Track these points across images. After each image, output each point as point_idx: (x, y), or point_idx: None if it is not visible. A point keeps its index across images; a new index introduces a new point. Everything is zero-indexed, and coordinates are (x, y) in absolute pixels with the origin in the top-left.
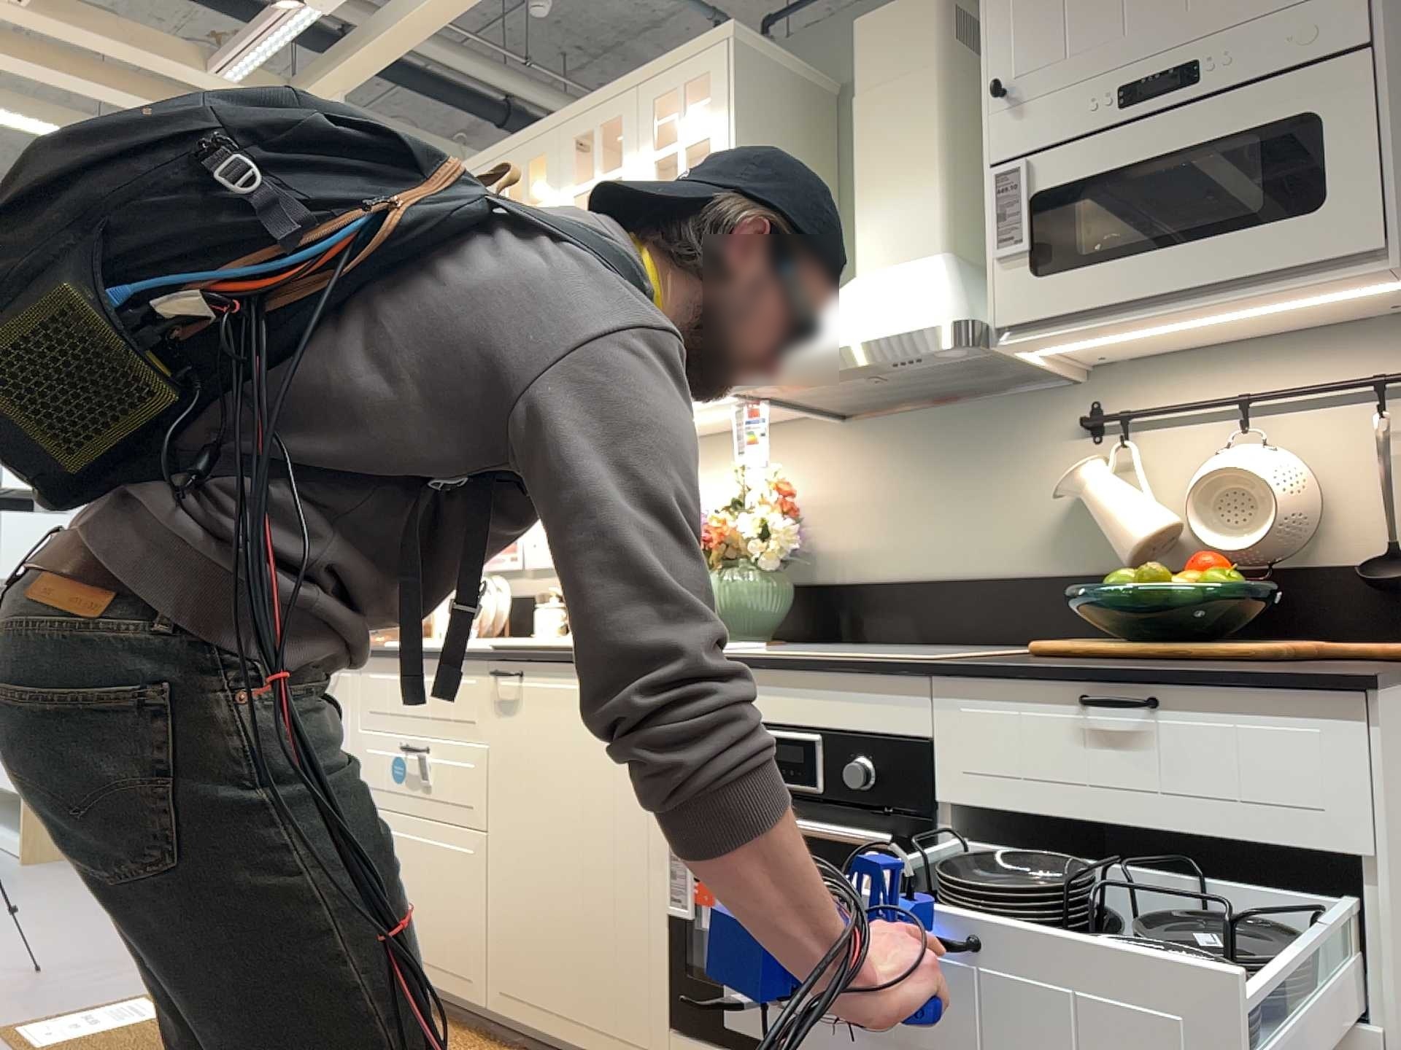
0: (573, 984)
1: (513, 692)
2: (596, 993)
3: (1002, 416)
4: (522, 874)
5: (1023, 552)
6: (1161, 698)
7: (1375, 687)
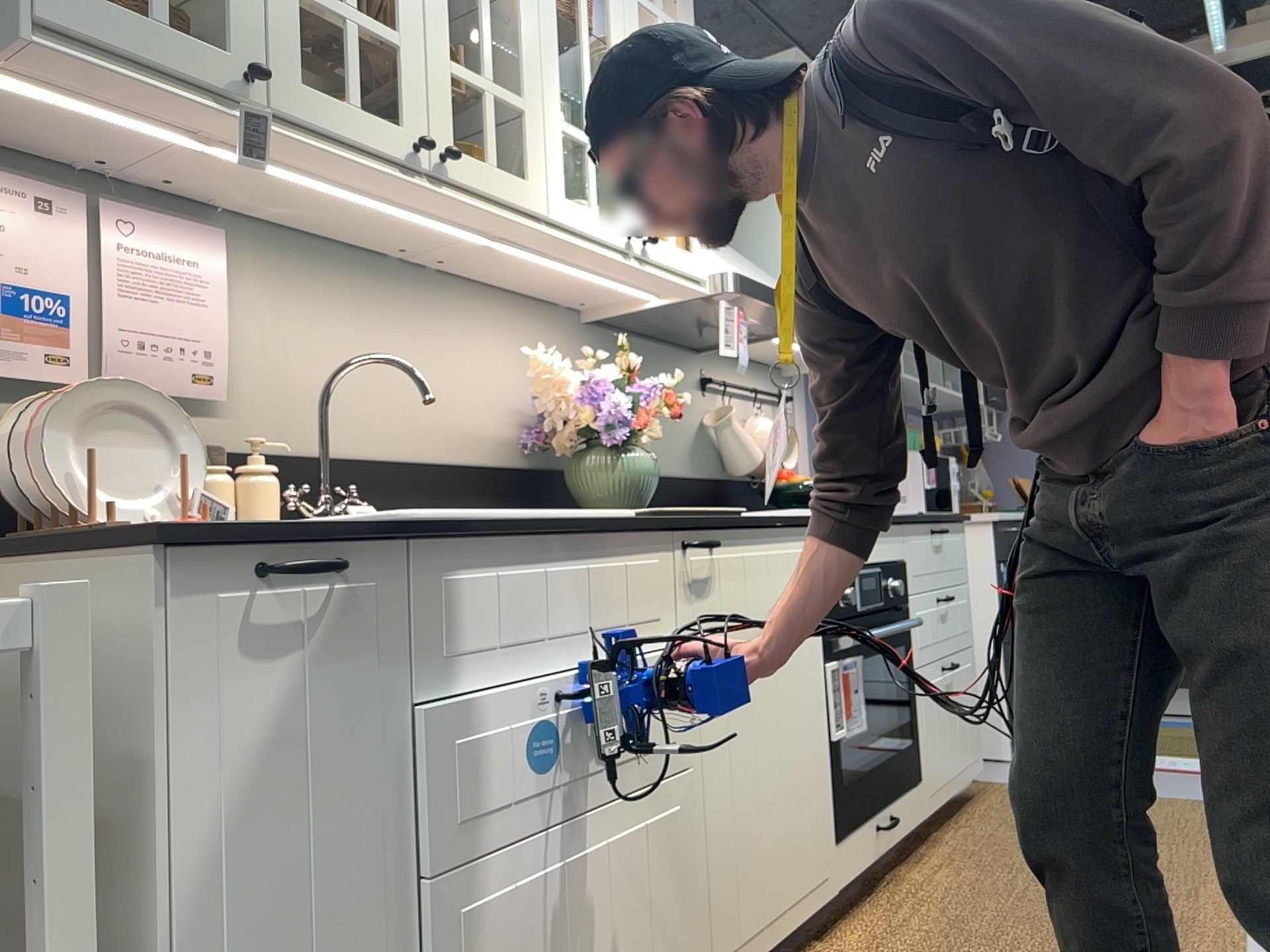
0: (779, 874)
1: (707, 568)
2: (795, 863)
3: (671, 360)
4: (729, 790)
5: (683, 460)
6: (945, 529)
7: (973, 519)
